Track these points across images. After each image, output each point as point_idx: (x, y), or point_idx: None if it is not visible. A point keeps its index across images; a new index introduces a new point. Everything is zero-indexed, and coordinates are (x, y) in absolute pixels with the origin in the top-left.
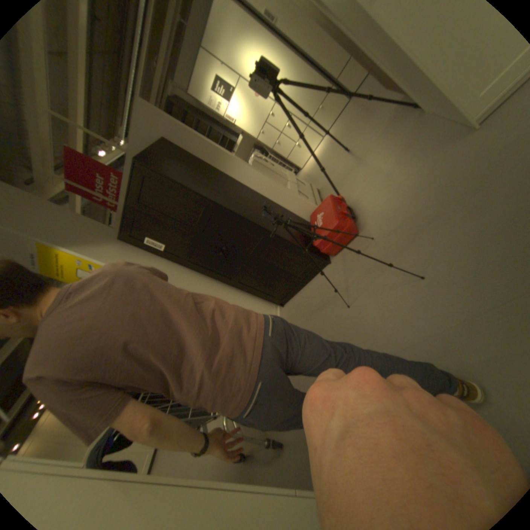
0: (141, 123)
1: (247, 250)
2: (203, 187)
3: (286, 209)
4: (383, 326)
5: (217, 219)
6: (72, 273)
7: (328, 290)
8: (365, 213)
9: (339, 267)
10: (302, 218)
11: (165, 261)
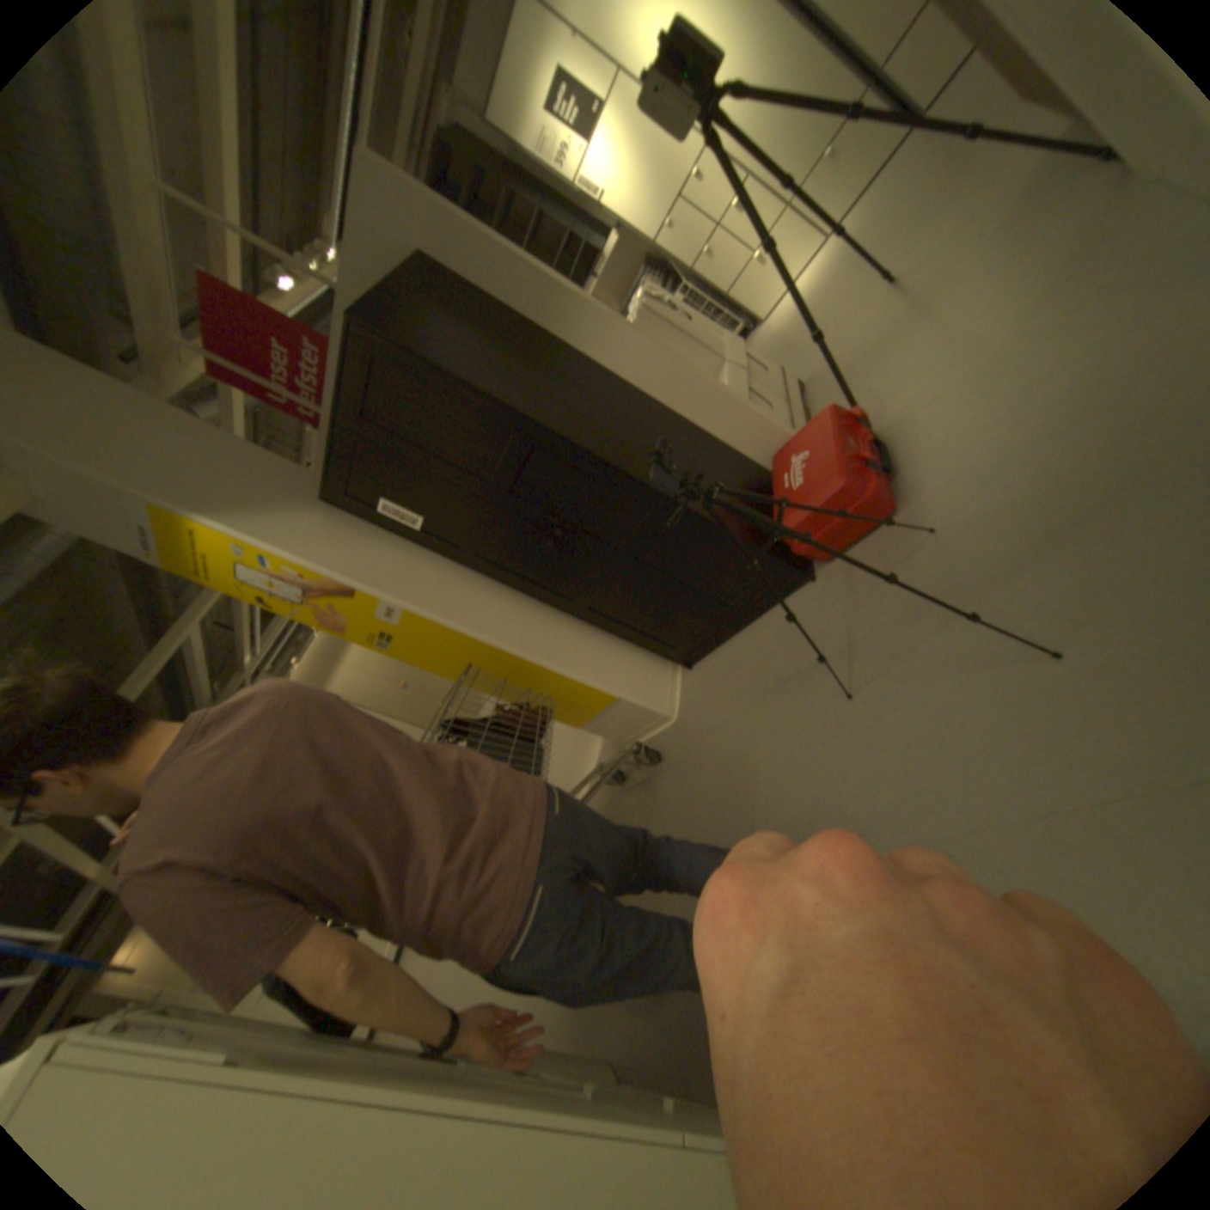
0: (370, 215)
1: (613, 538)
2: (513, 384)
3: (716, 438)
4: (935, 760)
5: (544, 465)
6: (227, 573)
7: (804, 648)
8: (921, 460)
9: (836, 593)
10: (754, 462)
11: (426, 553)
